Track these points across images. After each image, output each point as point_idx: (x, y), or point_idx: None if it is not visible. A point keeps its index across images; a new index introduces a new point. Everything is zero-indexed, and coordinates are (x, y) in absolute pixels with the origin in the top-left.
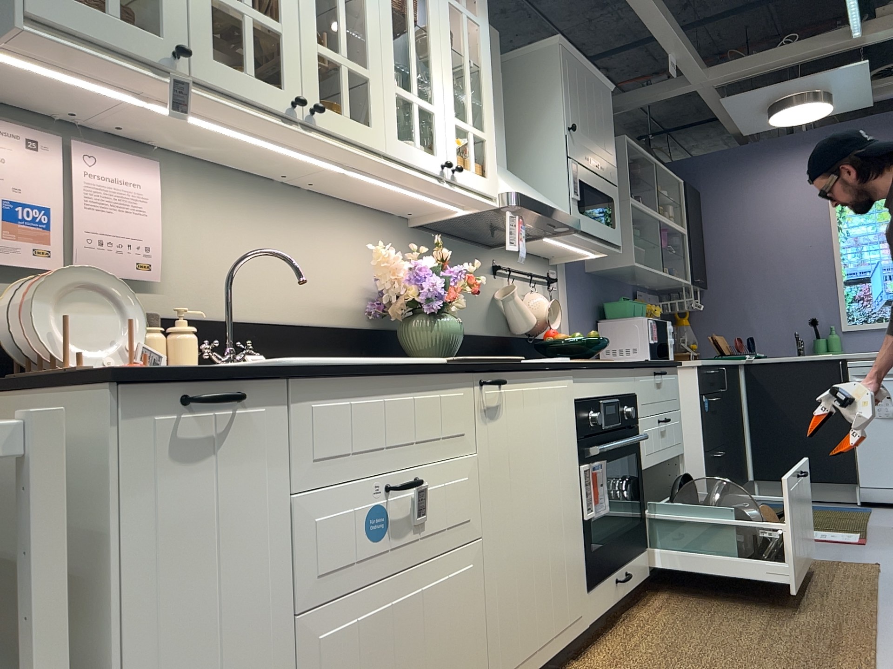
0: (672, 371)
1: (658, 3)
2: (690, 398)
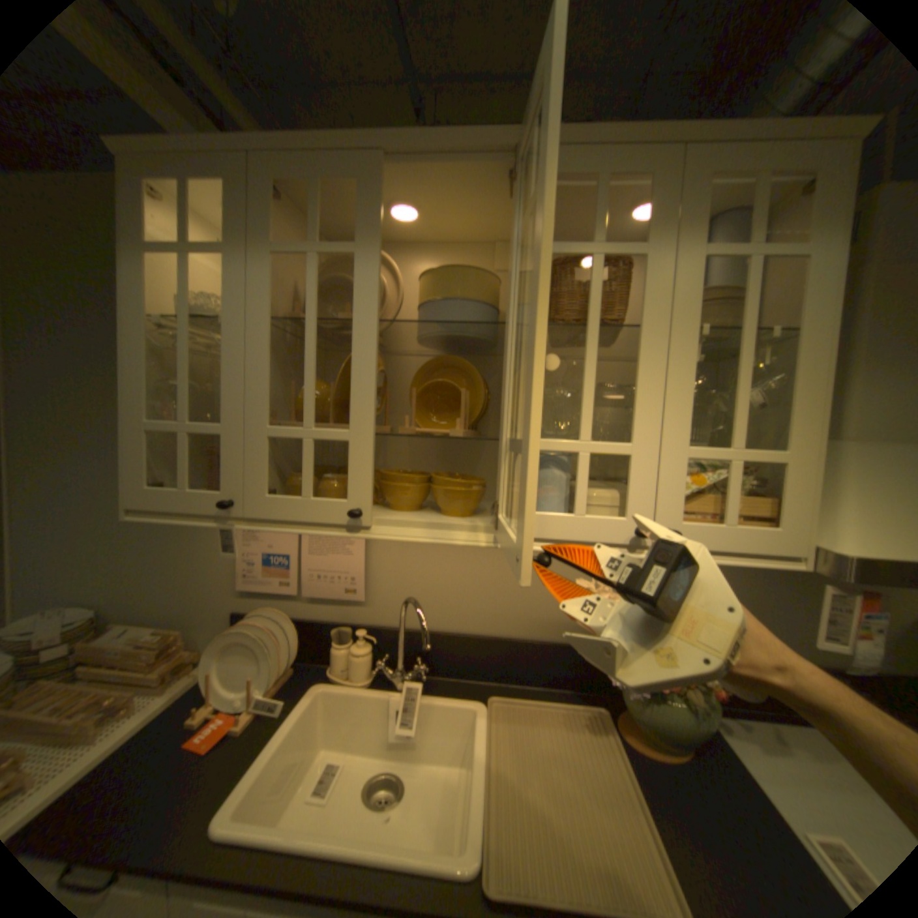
0: None
1: None
2: None
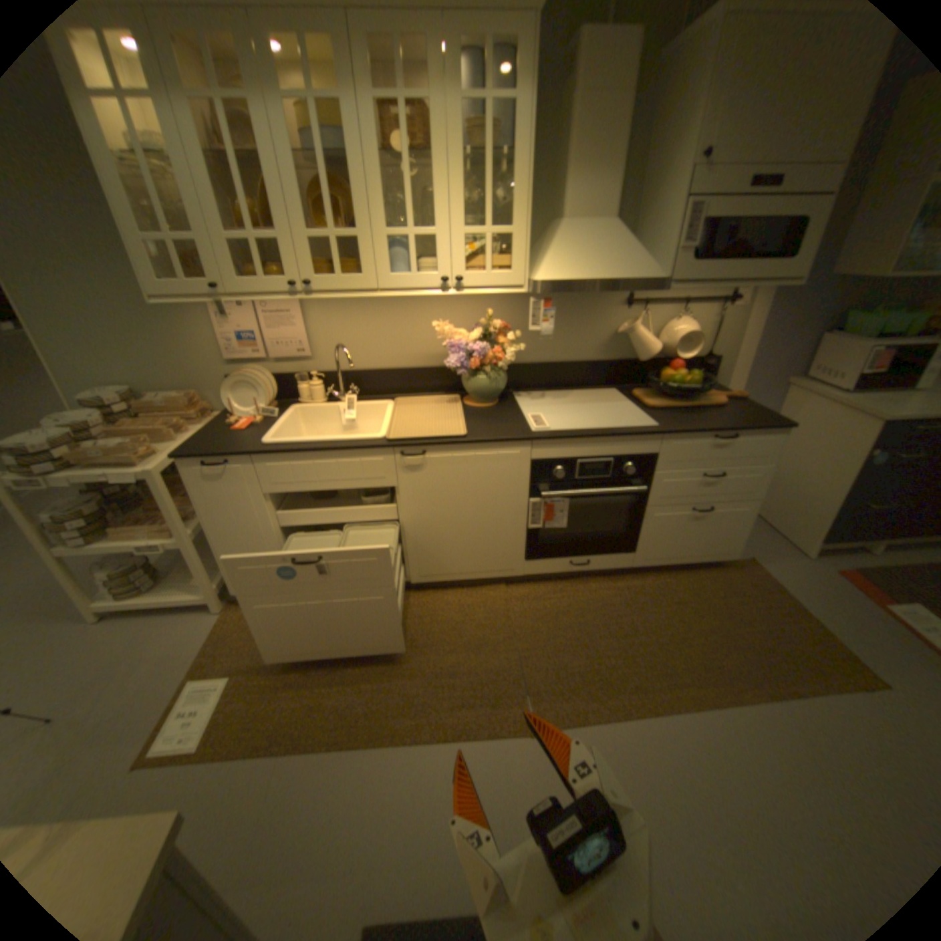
0: (769, 433)
1: None
2: (860, 446)
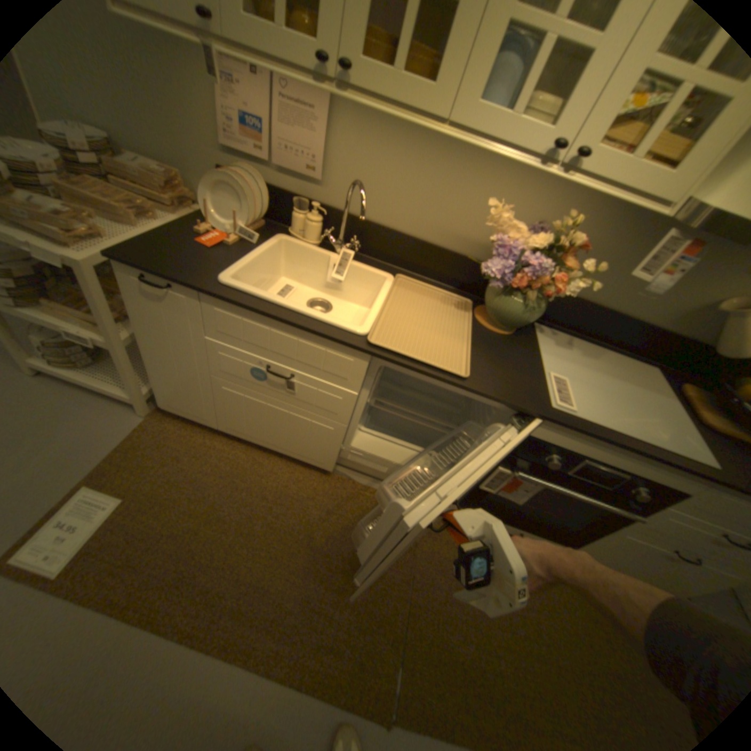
0: None
1: None
2: None
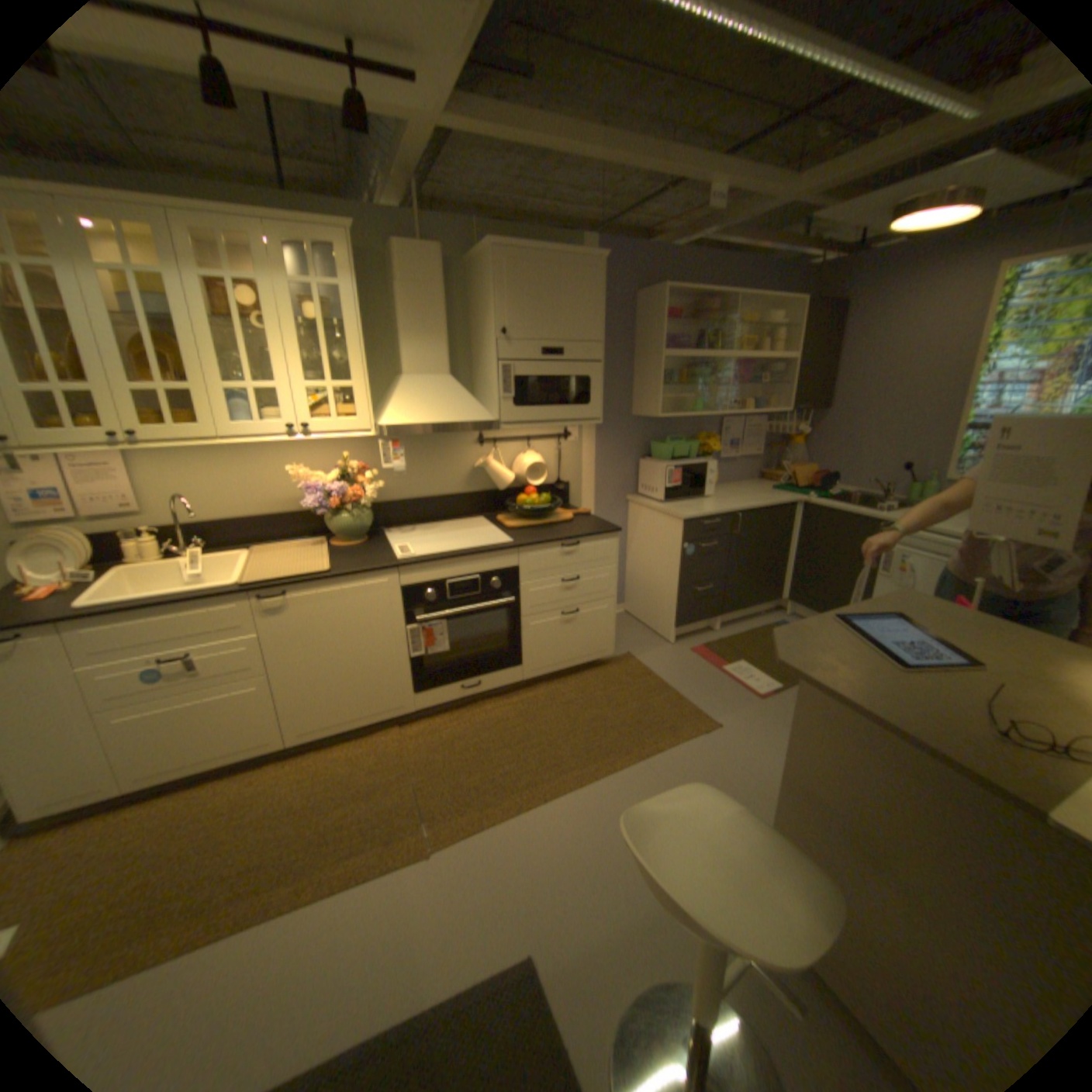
0: (602, 538)
1: (642, 147)
2: (675, 543)
